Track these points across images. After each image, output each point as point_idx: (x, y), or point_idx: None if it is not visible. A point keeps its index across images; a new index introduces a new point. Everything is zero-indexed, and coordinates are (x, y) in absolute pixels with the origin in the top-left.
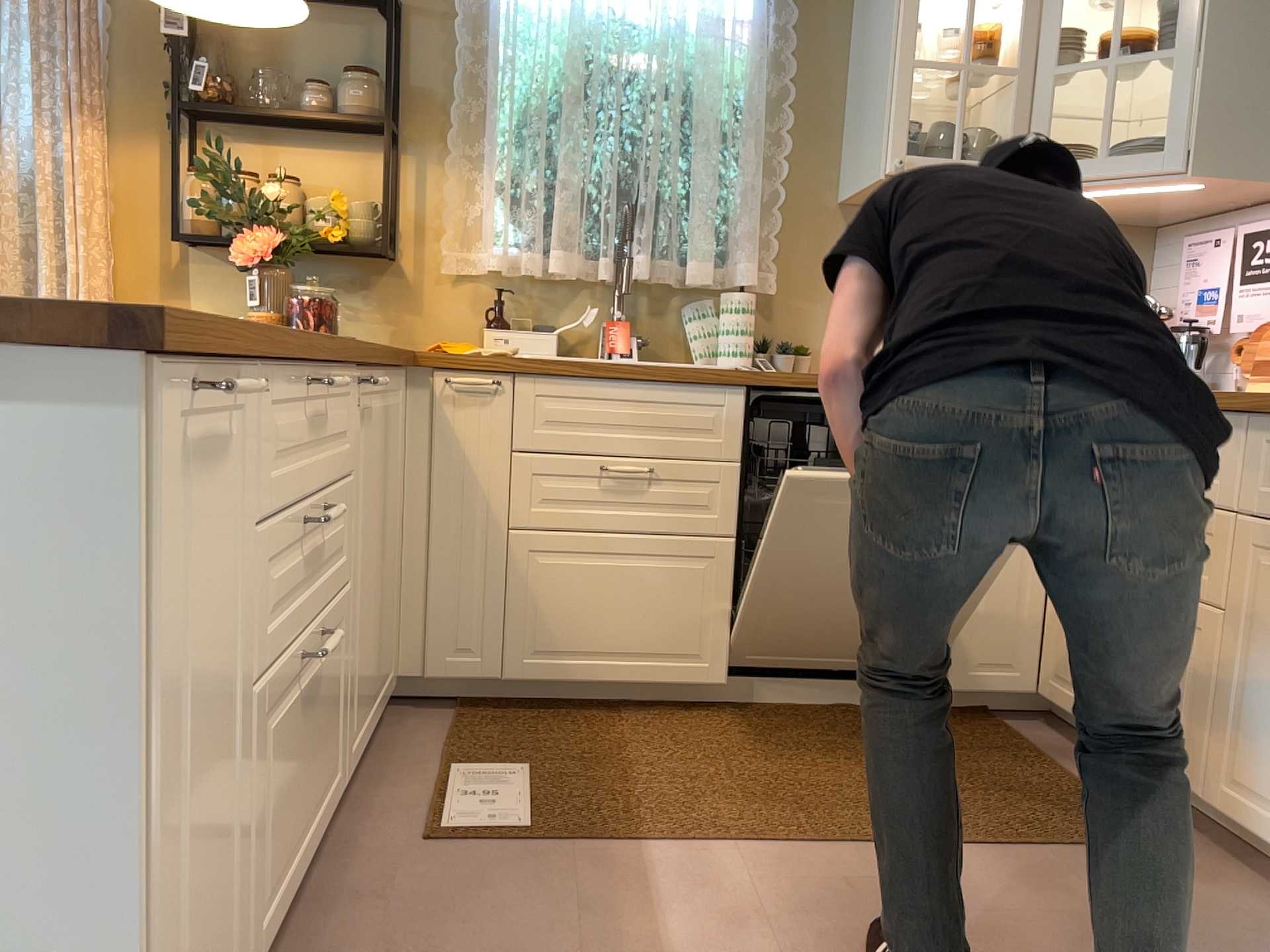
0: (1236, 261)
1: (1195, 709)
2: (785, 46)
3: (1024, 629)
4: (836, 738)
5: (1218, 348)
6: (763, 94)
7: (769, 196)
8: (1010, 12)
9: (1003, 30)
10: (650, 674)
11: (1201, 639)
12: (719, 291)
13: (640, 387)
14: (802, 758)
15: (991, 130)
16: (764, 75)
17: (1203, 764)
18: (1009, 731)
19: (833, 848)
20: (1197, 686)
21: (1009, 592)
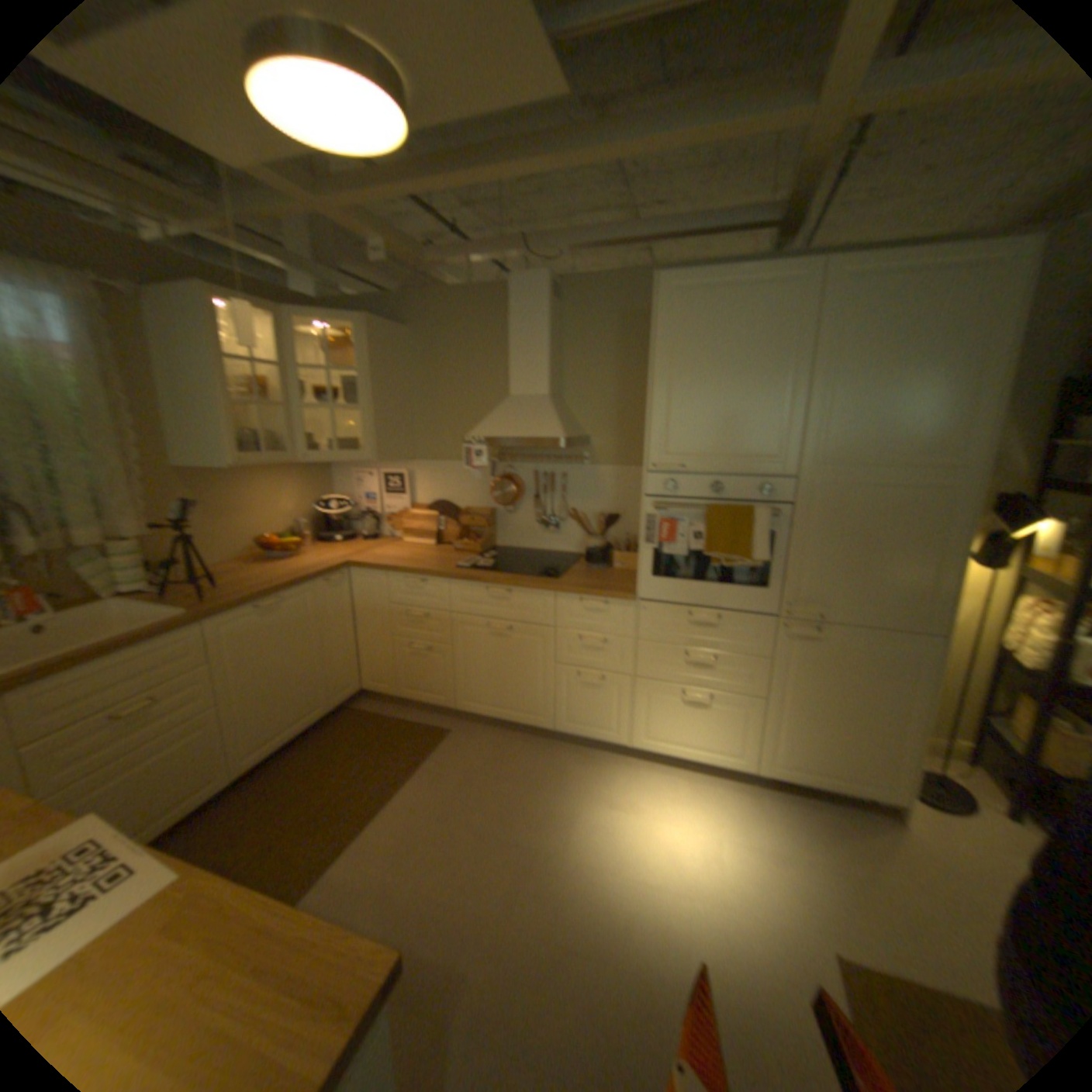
0: (378, 483)
1: (446, 681)
2: (112, 372)
3: (353, 669)
4: (302, 771)
5: (377, 518)
6: (101, 405)
7: (125, 474)
8: (263, 366)
9: (259, 374)
10: (184, 815)
11: (444, 658)
12: (99, 543)
13: (129, 656)
14: (303, 794)
15: (274, 435)
16: (103, 395)
17: (453, 699)
18: (359, 714)
19: (369, 828)
20: (445, 673)
21: (345, 658)
